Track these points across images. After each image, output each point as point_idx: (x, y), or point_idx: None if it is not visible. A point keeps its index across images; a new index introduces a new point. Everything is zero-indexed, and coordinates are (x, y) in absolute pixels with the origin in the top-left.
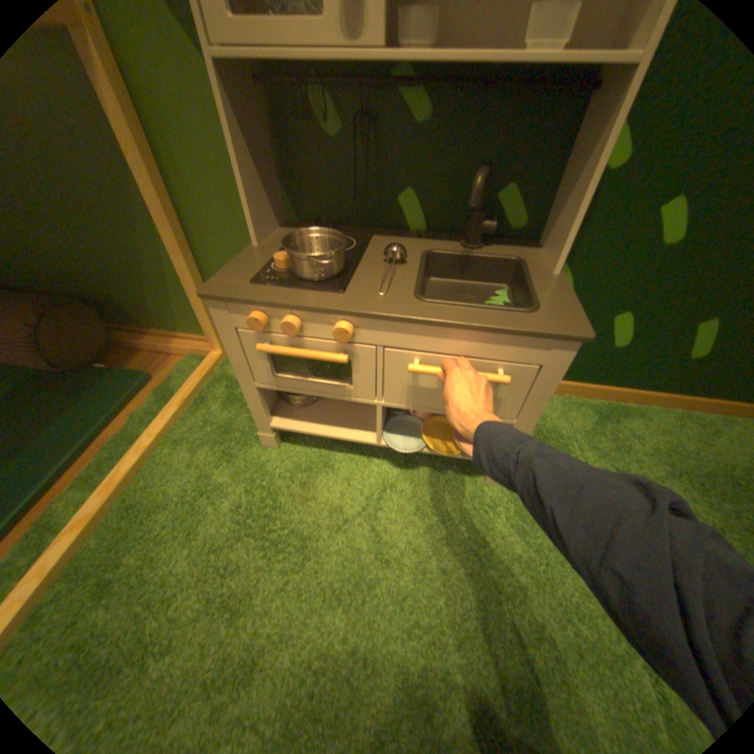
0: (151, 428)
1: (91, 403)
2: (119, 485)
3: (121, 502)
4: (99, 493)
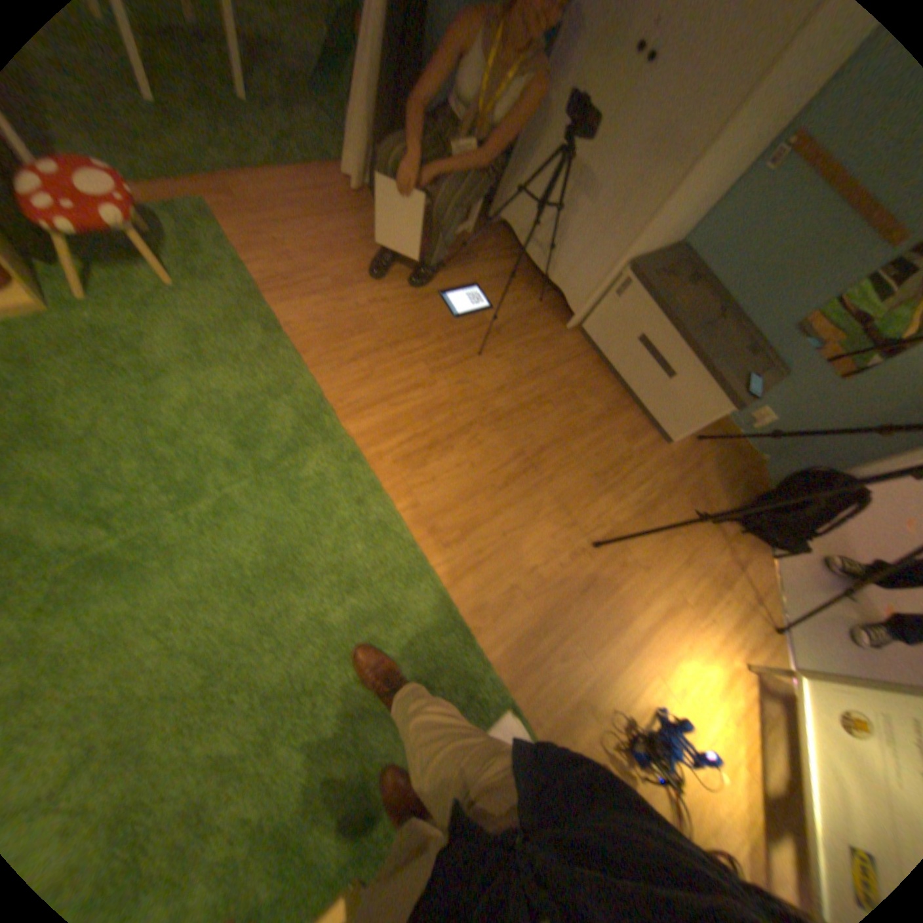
0: None
1: None
2: None
3: None
4: None
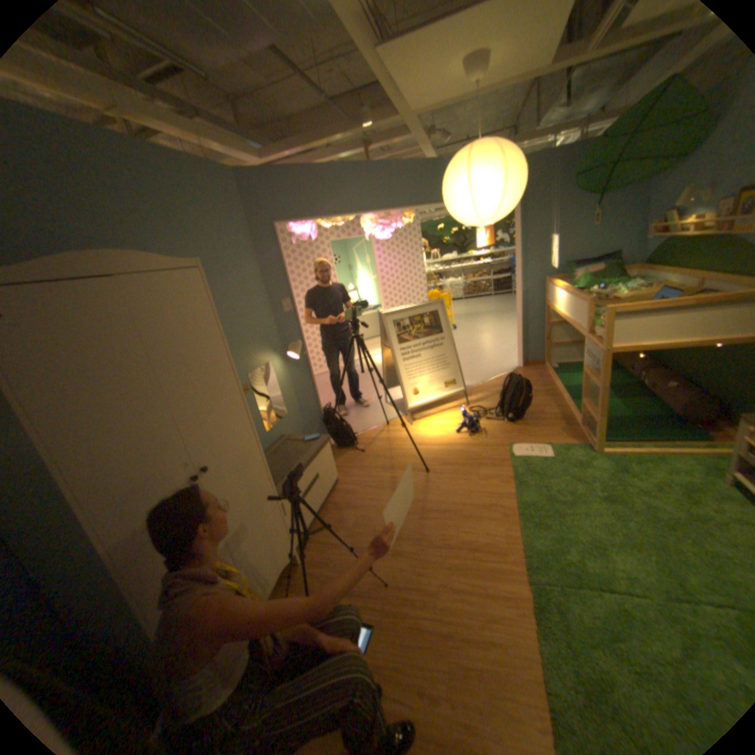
0: (692, 451)
1: (682, 433)
2: (665, 453)
3: (661, 457)
4: (659, 450)
